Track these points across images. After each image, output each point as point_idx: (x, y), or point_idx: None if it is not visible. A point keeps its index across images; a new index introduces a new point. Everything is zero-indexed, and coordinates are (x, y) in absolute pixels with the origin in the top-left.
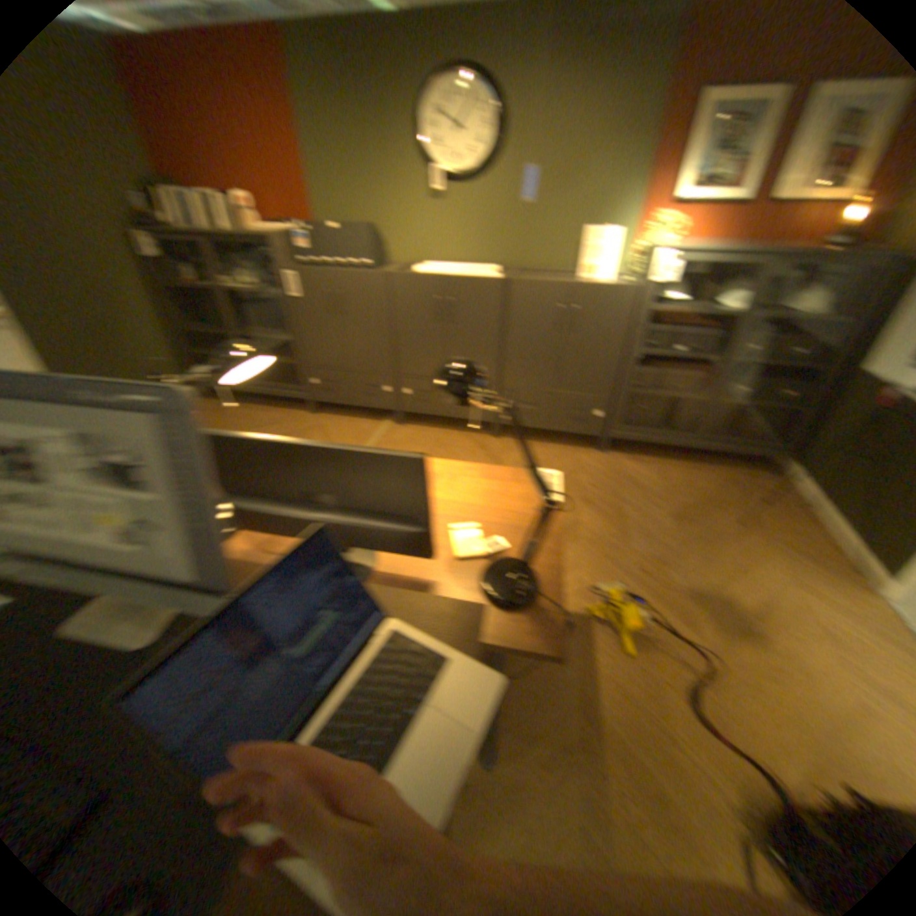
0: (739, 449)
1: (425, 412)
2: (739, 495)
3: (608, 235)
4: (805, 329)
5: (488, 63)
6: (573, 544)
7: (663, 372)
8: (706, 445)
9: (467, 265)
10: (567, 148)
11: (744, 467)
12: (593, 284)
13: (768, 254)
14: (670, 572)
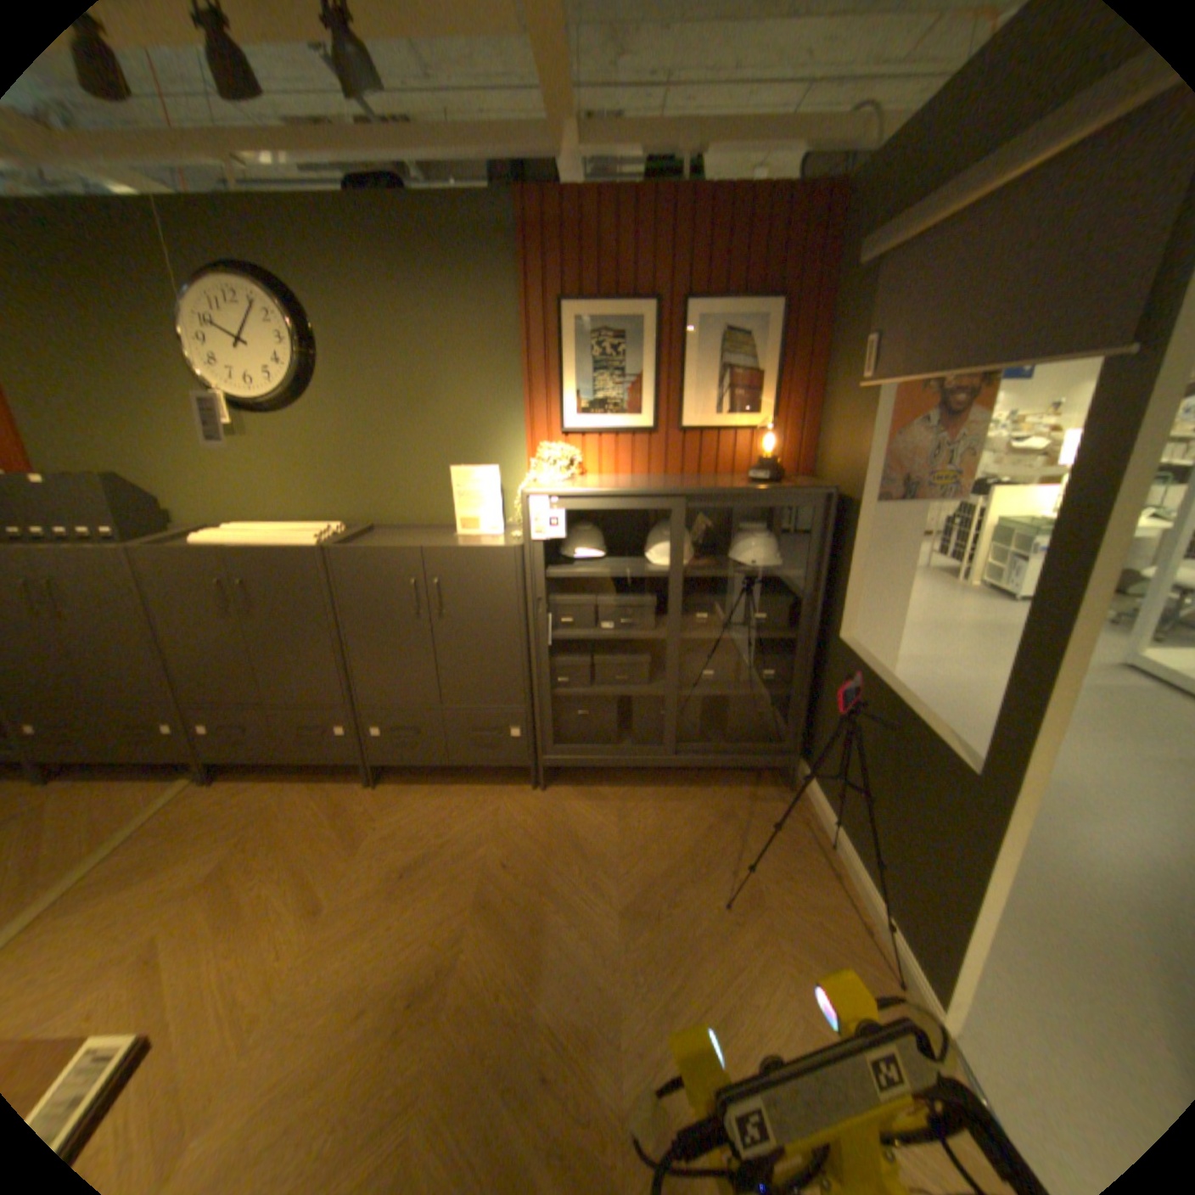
0: (723, 759)
1: (235, 758)
2: (730, 839)
3: (478, 476)
4: (762, 583)
5: (265, 263)
6: (419, 1031)
7: (590, 660)
8: (677, 759)
9: (294, 521)
10: (401, 368)
11: (743, 779)
12: (450, 546)
13: (670, 496)
14: (591, 1063)
